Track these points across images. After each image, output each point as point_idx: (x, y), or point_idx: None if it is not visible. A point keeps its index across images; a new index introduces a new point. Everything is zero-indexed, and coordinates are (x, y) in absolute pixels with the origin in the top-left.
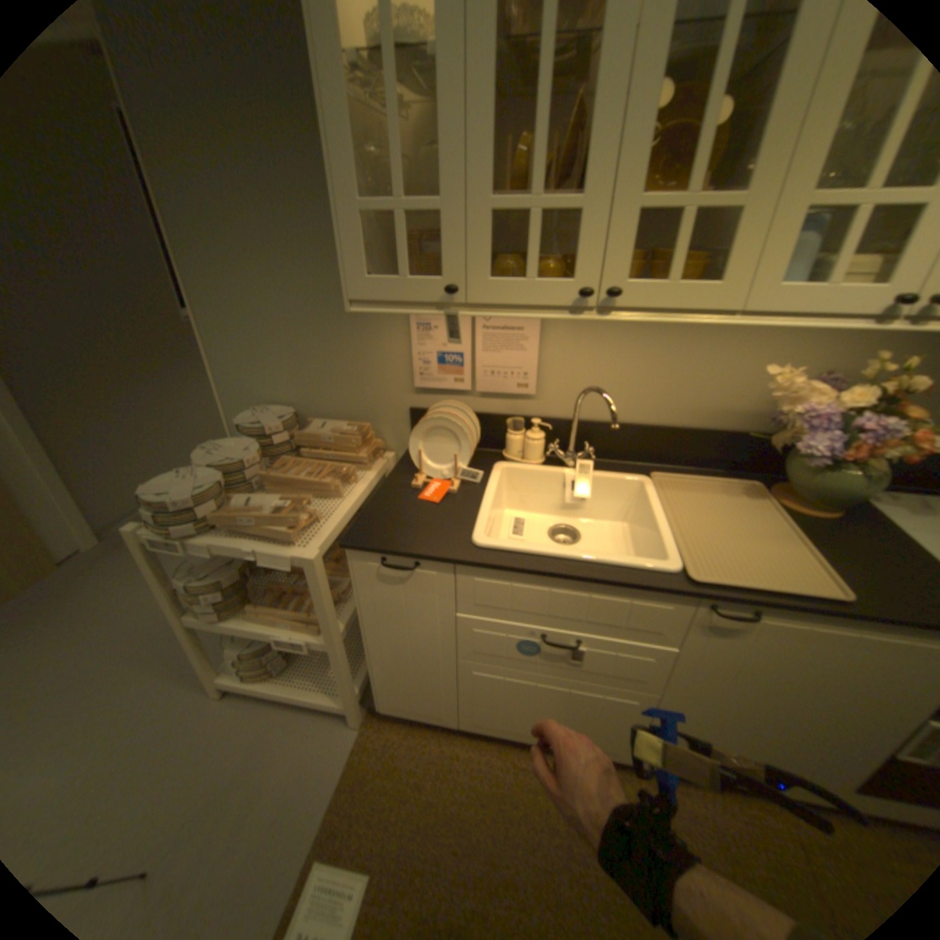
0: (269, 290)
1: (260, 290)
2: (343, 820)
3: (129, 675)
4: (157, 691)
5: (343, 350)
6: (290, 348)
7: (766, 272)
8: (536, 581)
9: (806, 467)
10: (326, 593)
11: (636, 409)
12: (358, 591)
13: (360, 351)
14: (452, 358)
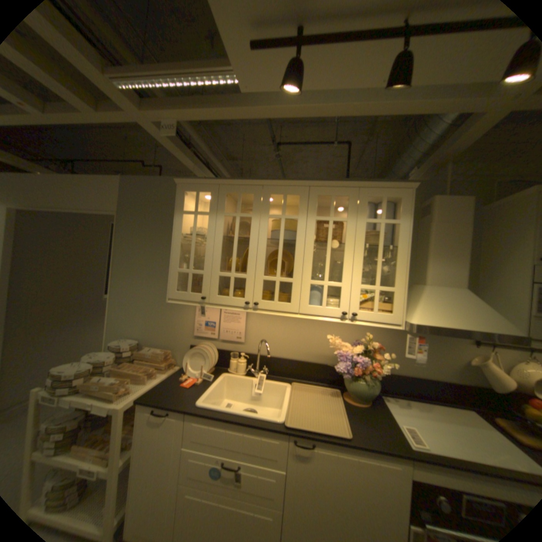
0: (143, 291)
1: (140, 291)
2: None
3: None
4: None
5: (166, 317)
6: (145, 314)
7: (302, 301)
8: (219, 425)
9: (347, 380)
10: (118, 433)
11: (286, 352)
12: (135, 433)
13: (174, 318)
14: (211, 324)
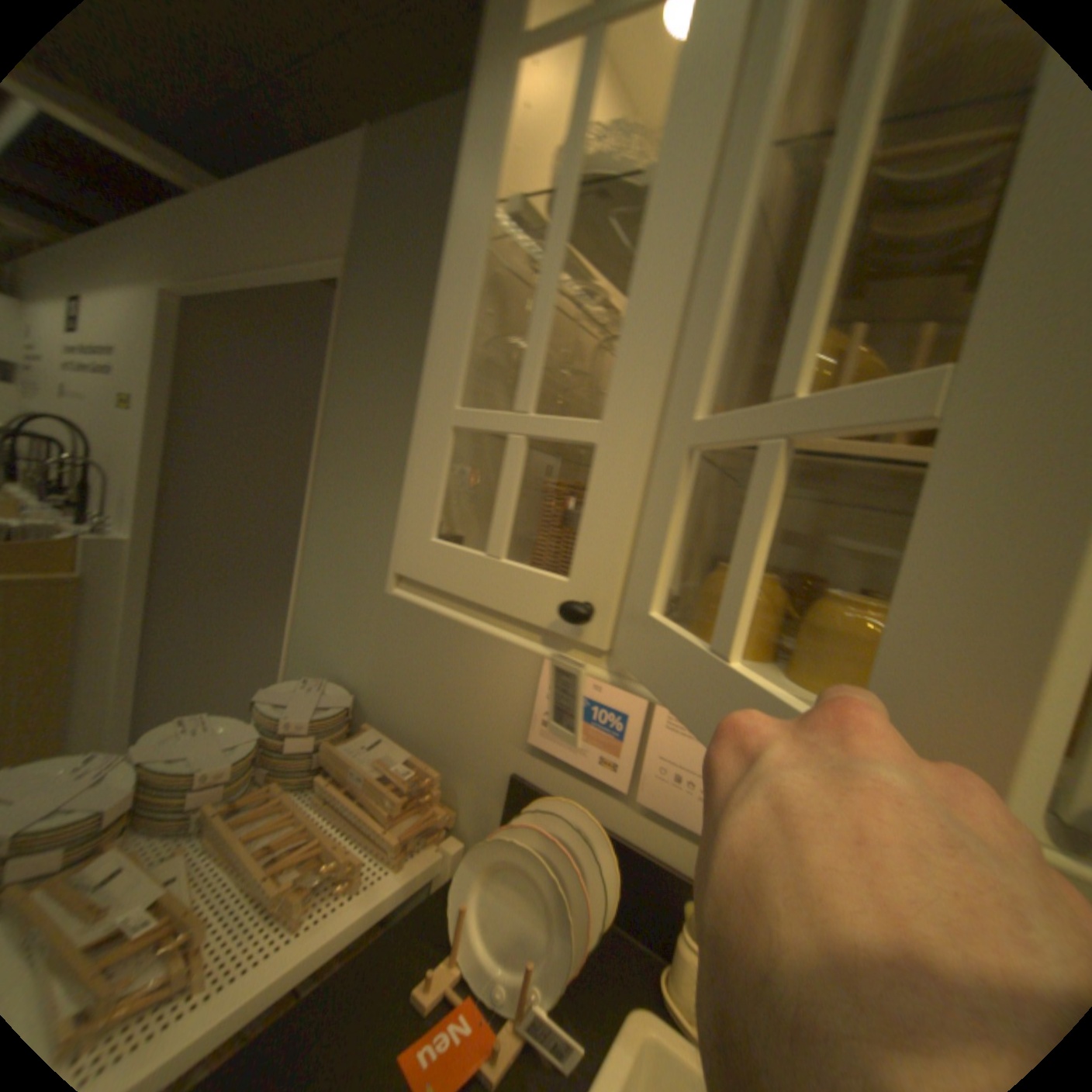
0: (390, 531)
1: (381, 528)
2: None
3: None
4: None
5: (445, 638)
6: (386, 611)
7: None
8: None
9: None
10: None
11: None
12: None
13: (468, 648)
14: (604, 716)
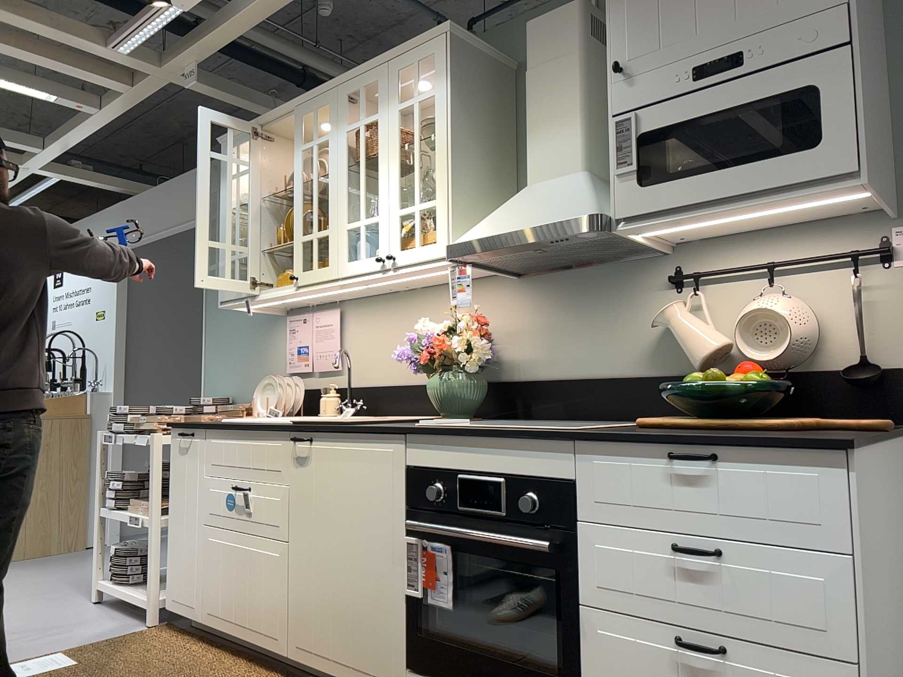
0: (236, 322)
1: (232, 322)
2: (93, 648)
3: (65, 587)
4: (71, 594)
5: (259, 354)
6: (238, 356)
7: (339, 258)
8: (232, 435)
9: (427, 382)
10: (157, 465)
11: (391, 374)
12: (171, 465)
13: (267, 353)
14: (302, 349)
